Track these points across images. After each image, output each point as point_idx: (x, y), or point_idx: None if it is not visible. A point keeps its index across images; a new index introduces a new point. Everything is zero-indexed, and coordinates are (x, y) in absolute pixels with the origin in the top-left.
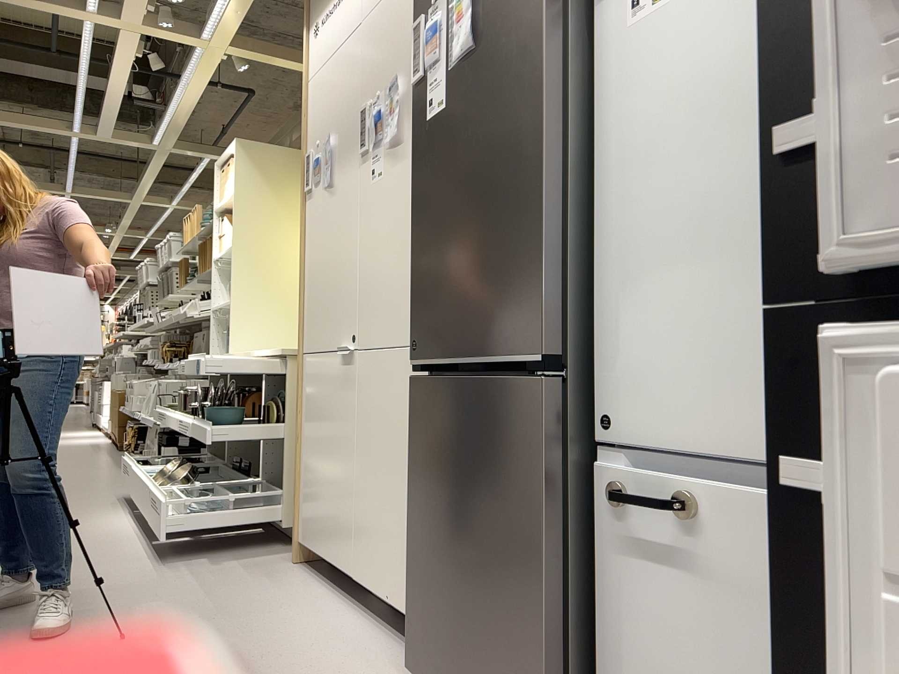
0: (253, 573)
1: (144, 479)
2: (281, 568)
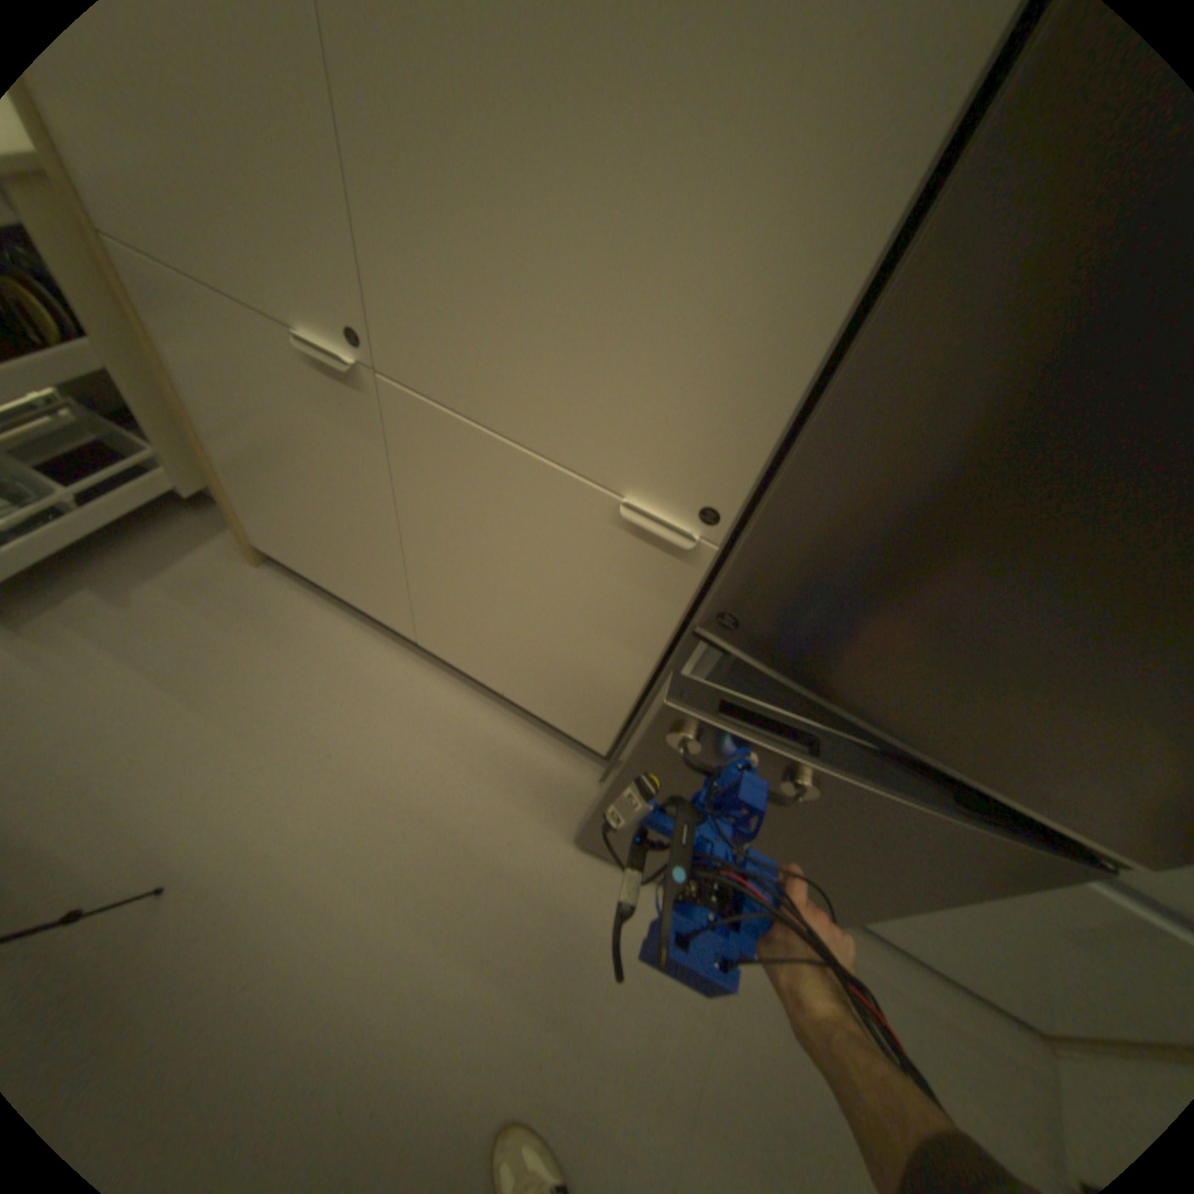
0: (207, 611)
1: None
2: (243, 587)
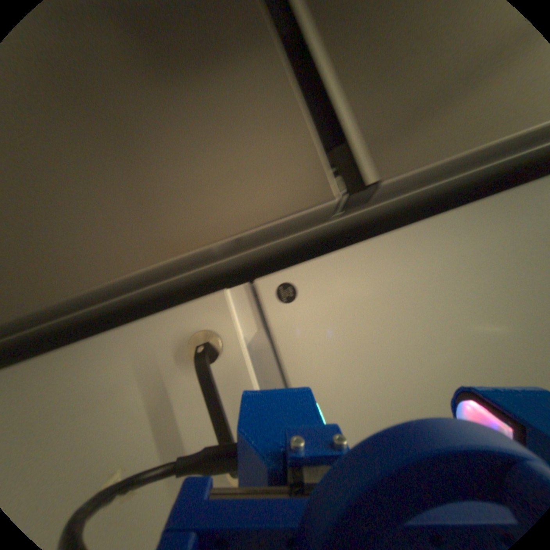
0: None
1: None
2: None
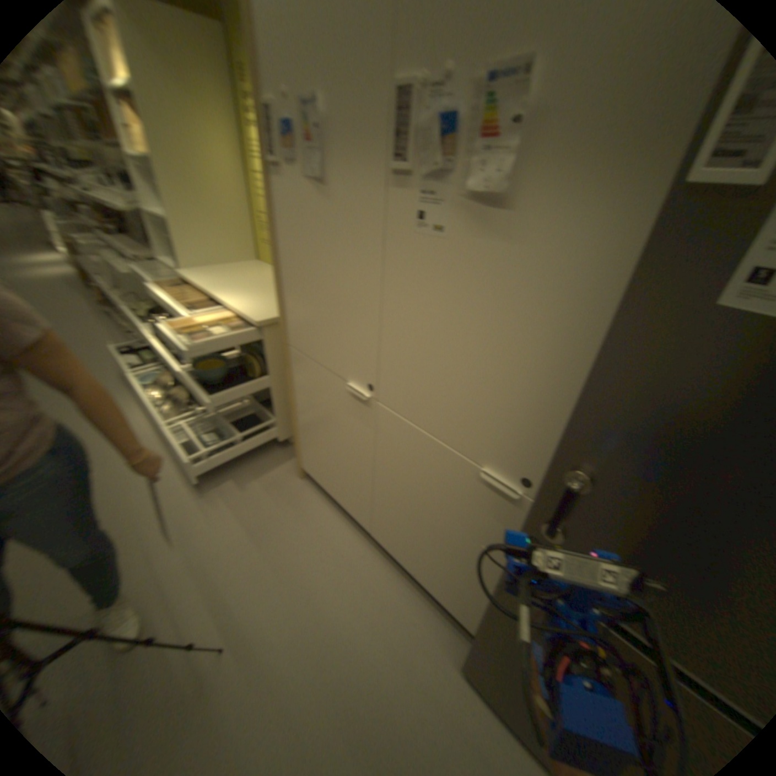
0: (273, 498)
1: (143, 403)
2: (291, 488)
